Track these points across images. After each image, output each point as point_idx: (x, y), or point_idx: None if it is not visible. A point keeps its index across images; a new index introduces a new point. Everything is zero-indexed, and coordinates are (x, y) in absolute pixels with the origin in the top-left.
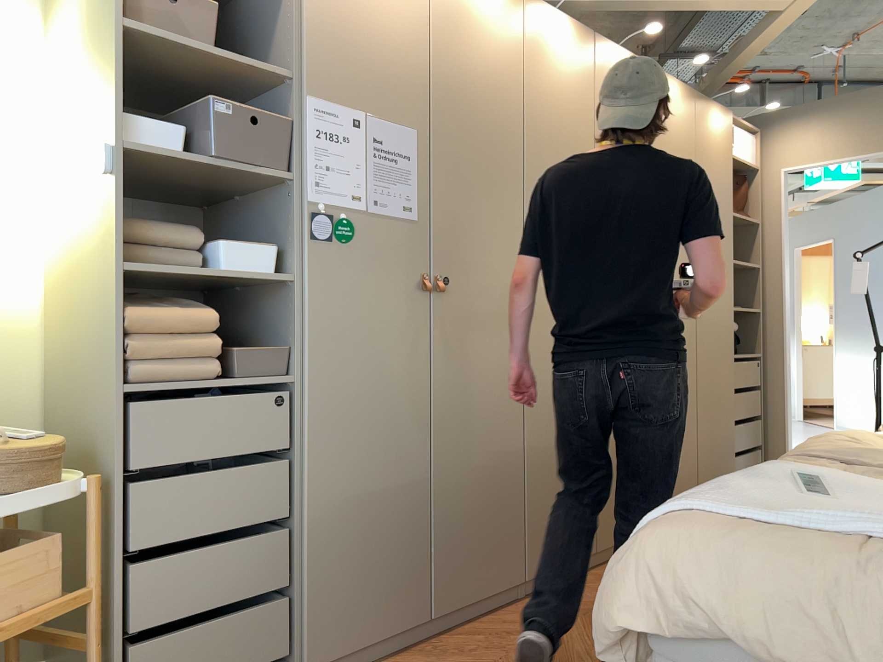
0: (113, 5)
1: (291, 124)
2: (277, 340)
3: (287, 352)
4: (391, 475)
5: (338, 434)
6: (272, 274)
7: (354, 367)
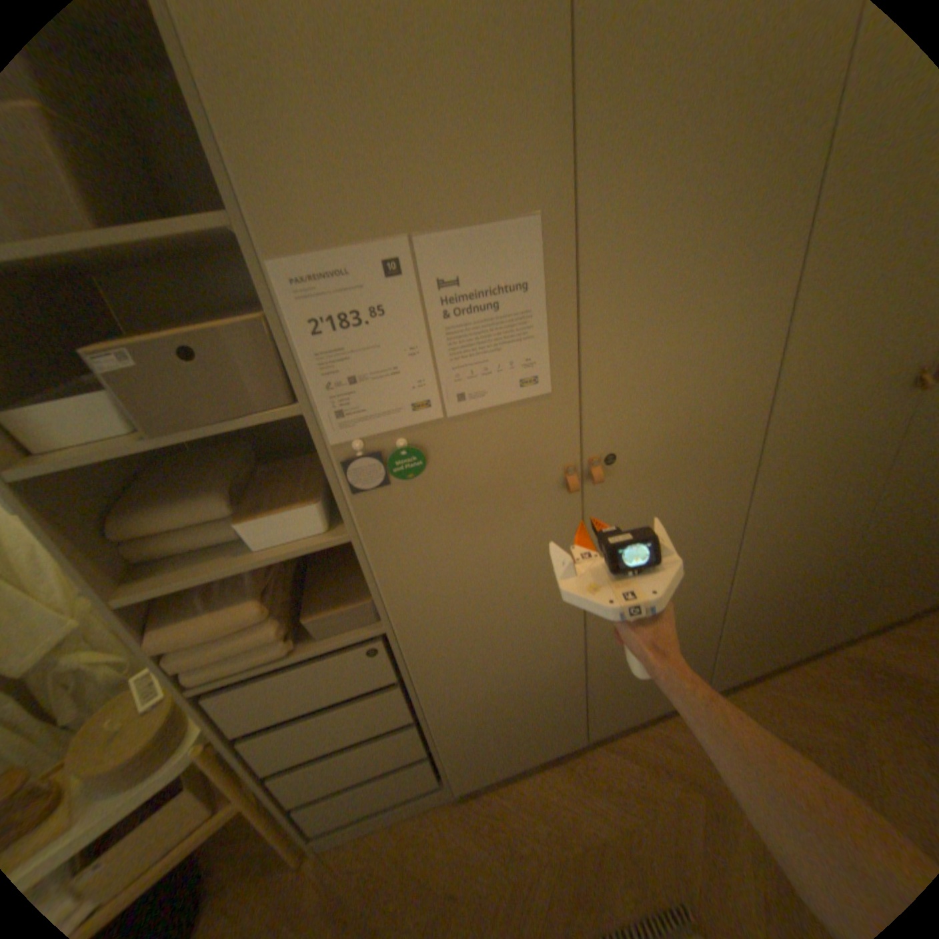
0: None
1: (262, 325)
2: (359, 590)
3: (371, 606)
4: (529, 672)
5: (454, 662)
6: (329, 528)
7: (463, 602)
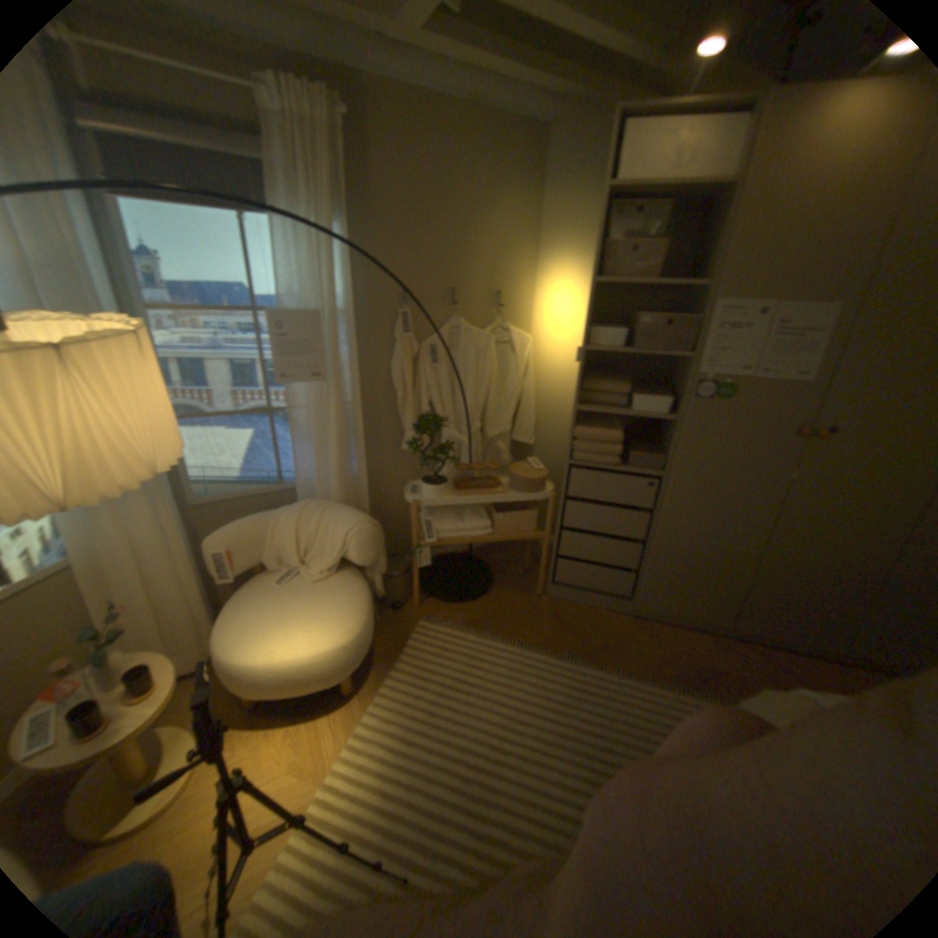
0: (599, 264)
1: (701, 320)
2: (662, 451)
3: (666, 460)
4: (725, 545)
5: (688, 512)
6: (669, 413)
7: (713, 478)
